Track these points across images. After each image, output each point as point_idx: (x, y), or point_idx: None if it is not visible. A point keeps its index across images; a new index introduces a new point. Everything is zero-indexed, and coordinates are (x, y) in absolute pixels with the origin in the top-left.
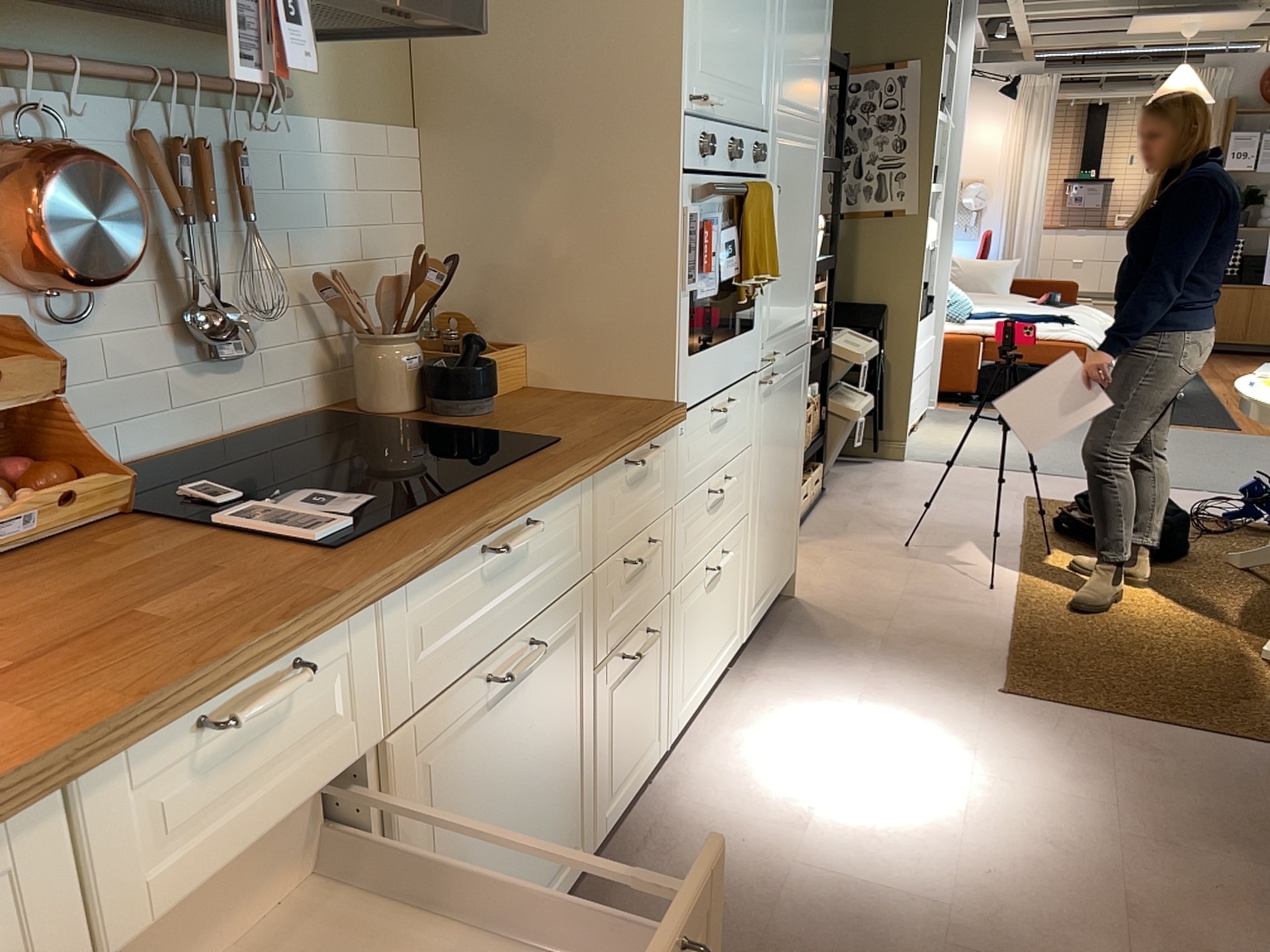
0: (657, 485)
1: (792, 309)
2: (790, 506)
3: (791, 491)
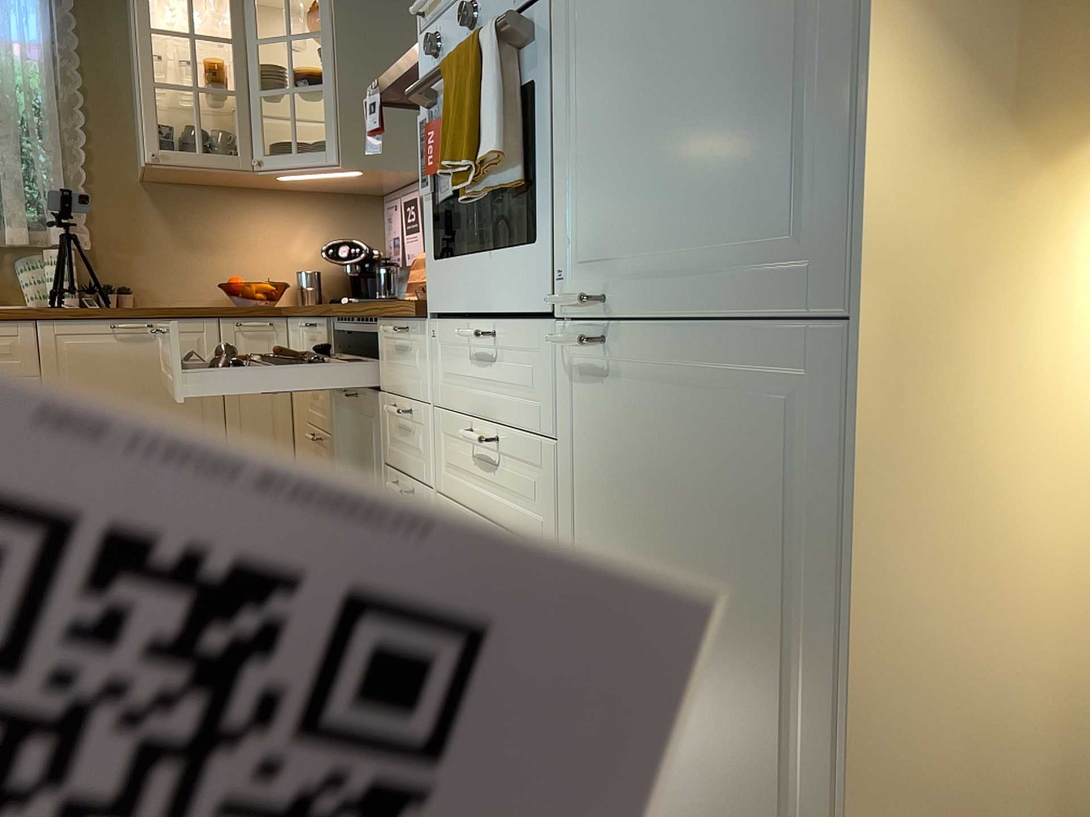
0: (418, 369)
1: (693, 212)
2: (761, 778)
3: (761, 737)
